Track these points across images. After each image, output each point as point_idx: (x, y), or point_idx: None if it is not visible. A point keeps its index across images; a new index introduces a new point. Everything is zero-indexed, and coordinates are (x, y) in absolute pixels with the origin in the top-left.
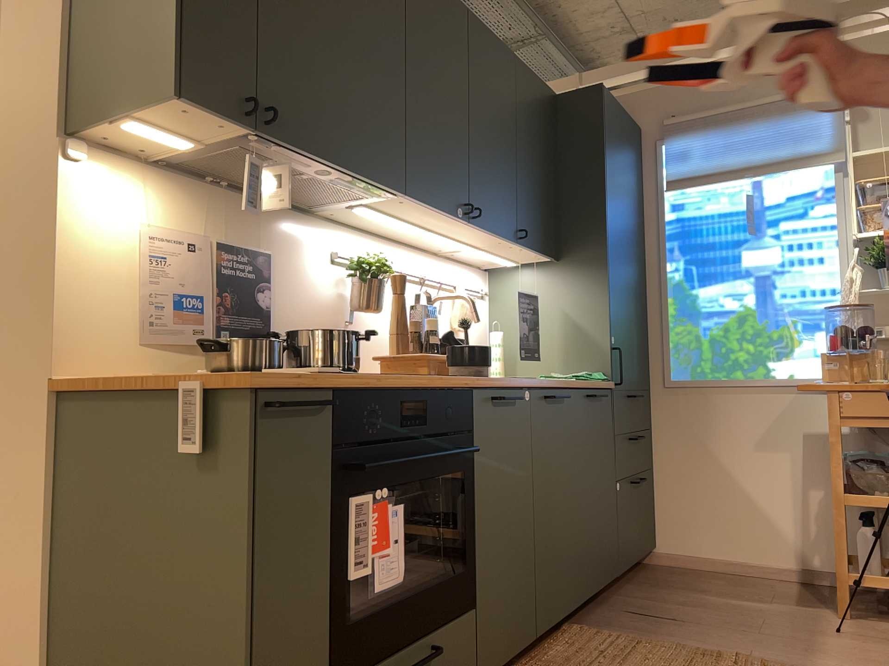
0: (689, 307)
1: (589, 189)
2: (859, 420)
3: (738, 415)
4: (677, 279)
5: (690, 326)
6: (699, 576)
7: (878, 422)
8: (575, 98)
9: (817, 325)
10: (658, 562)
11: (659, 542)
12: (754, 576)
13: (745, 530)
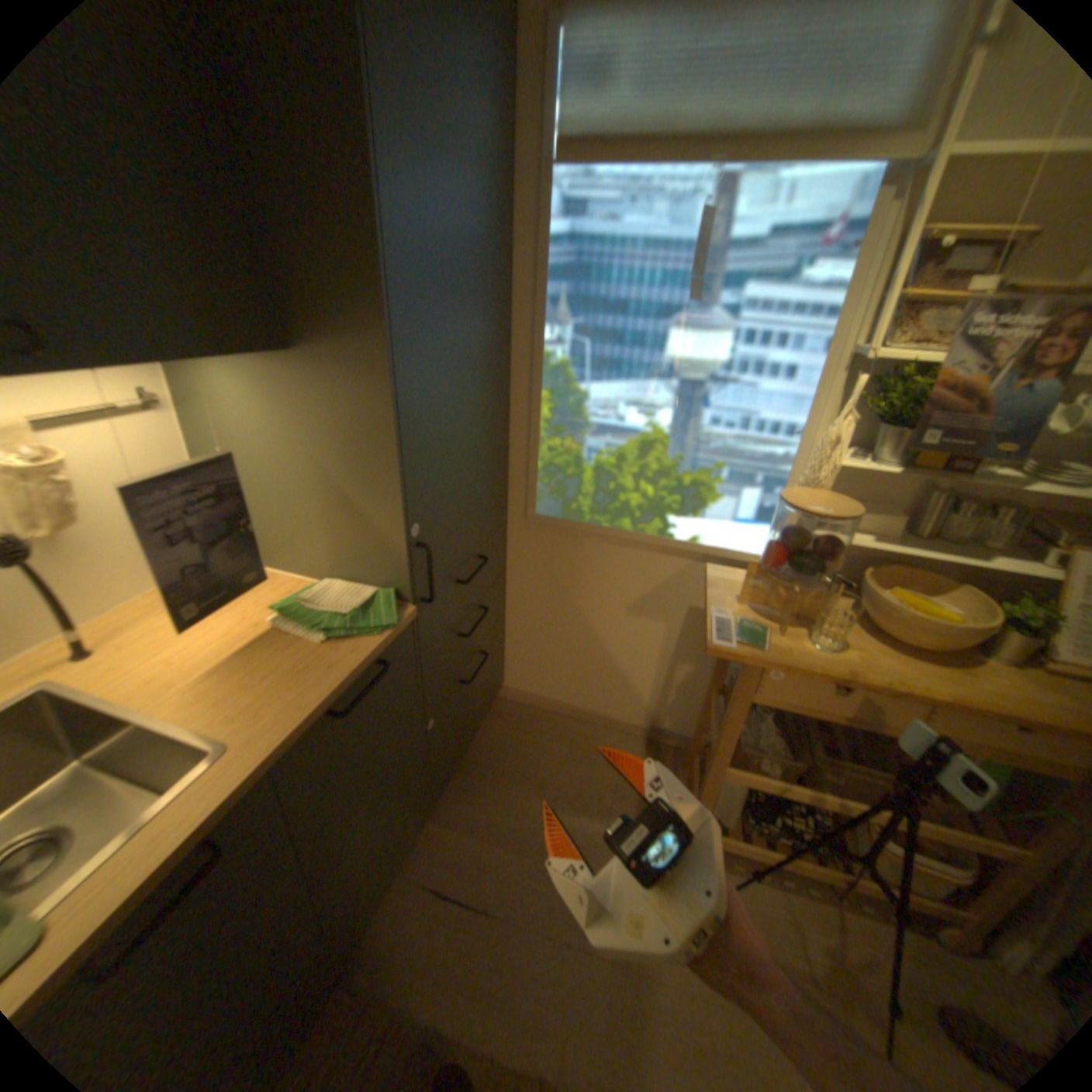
0: (572, 412)
1: (332, 157)
2: (781, 703)
3: (615, 573)
4: (560, 359)
5: (570, 443)
6: (543, 736)
7: (808, 711)
8: None
9: (750, 474)
10: (504, 697)
11: (507, 681)
12: (601, 730)
13: (599, 687)
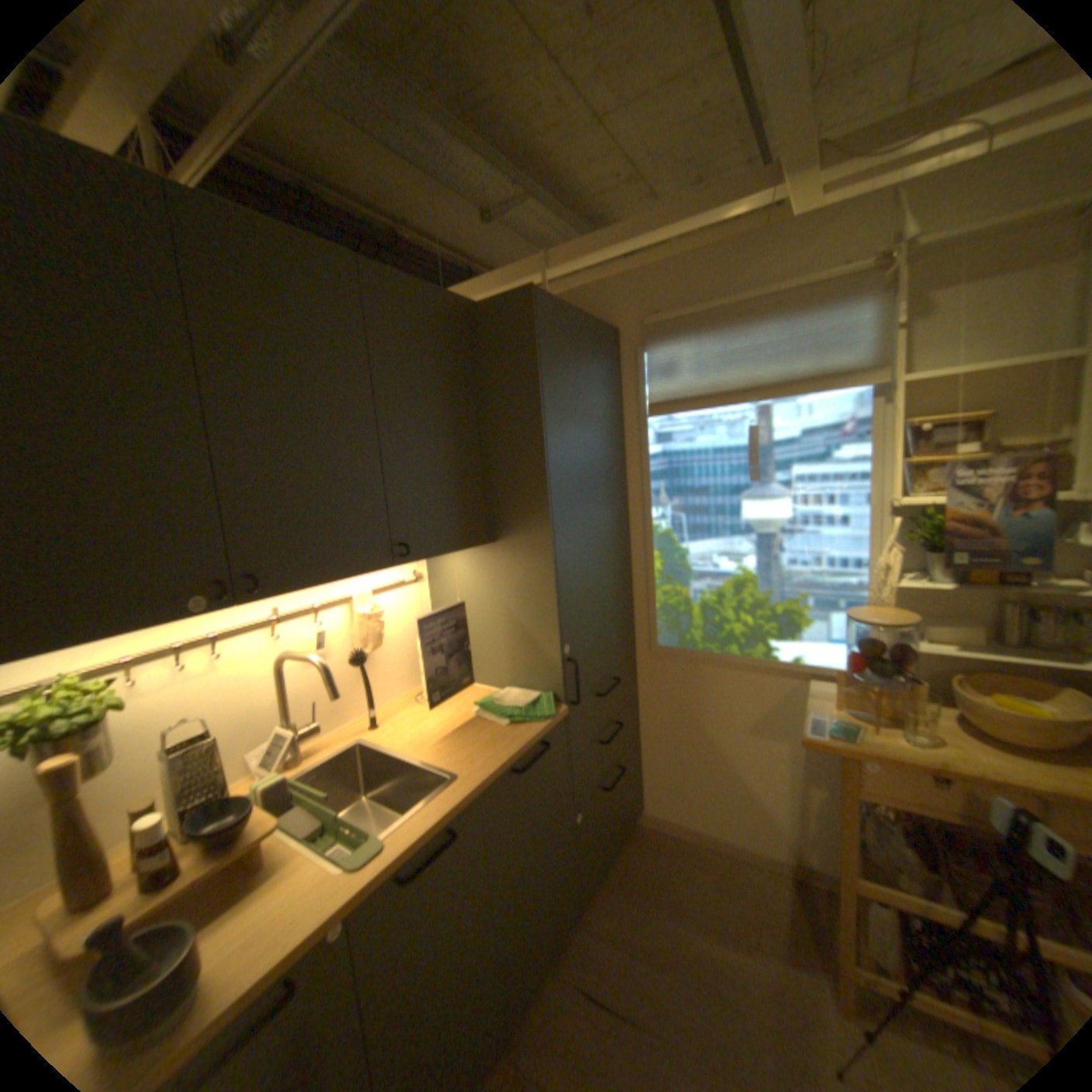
0: (678, 564)
1: (525, 448)
2: (889, 800)
3: (733, 695)
4: (664, 528)
5: (679, 587)
6: (684, 866)
7: (919, 809)
8: (500, 307)
9: (835, 601)
10: (645, 826)
11: (647, 808)
12: (745, 866)
13: (736, 816)
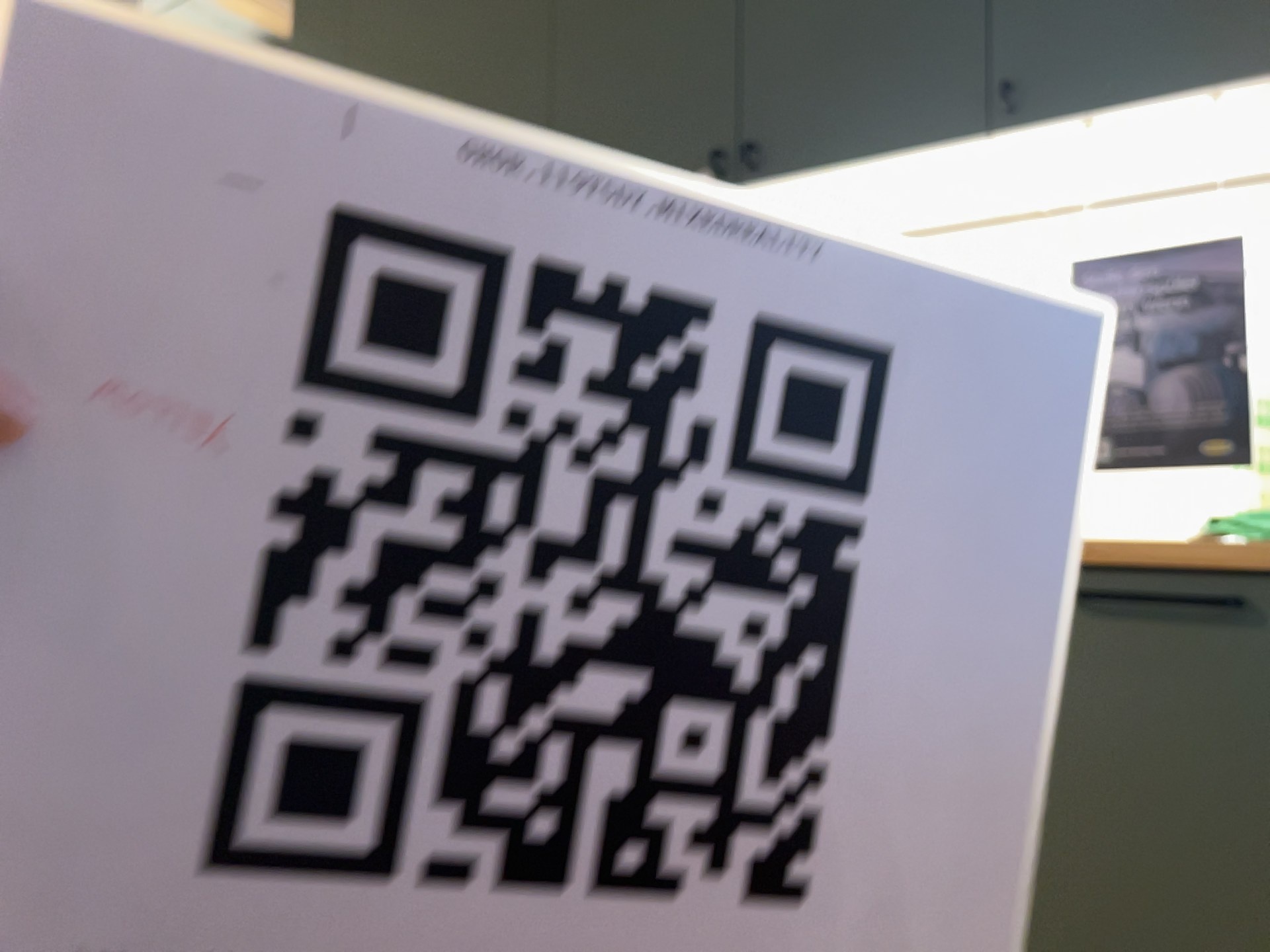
0: None
1: None
2: None
3: None
4: None
5: None
6: None
7: None
8: None
9: None
10: None
11: None
12: None
13: None
